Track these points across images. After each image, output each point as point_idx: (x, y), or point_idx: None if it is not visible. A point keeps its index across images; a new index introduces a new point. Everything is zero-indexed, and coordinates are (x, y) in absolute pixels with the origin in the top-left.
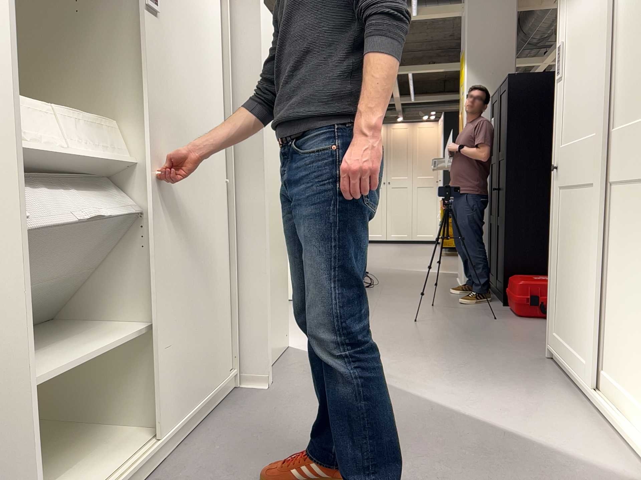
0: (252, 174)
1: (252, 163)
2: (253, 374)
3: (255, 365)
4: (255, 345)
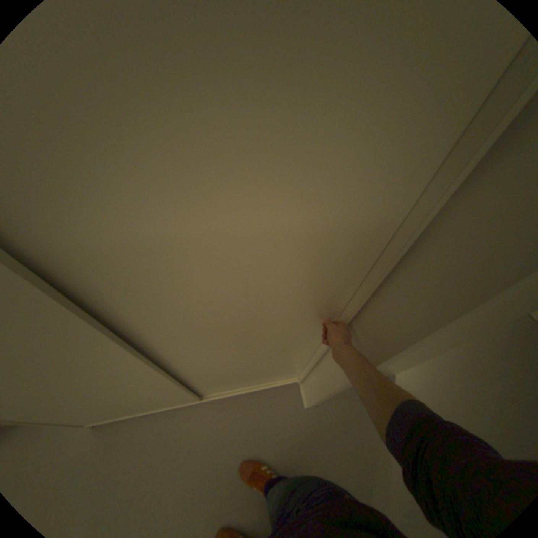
0: (361, 334)
1: (369, 327)
2: (302, 390)
3: (304, 391)
4: (307, 388)
